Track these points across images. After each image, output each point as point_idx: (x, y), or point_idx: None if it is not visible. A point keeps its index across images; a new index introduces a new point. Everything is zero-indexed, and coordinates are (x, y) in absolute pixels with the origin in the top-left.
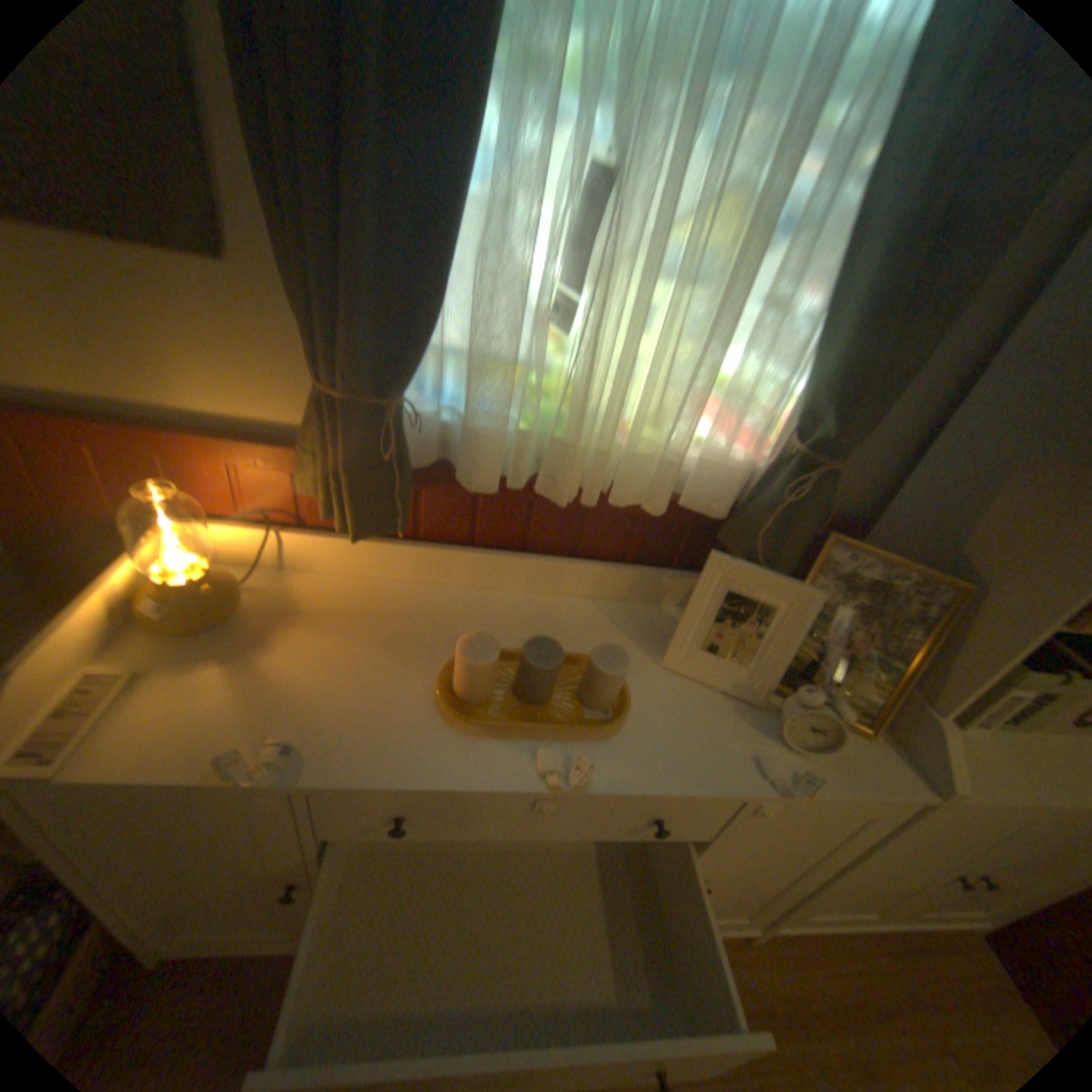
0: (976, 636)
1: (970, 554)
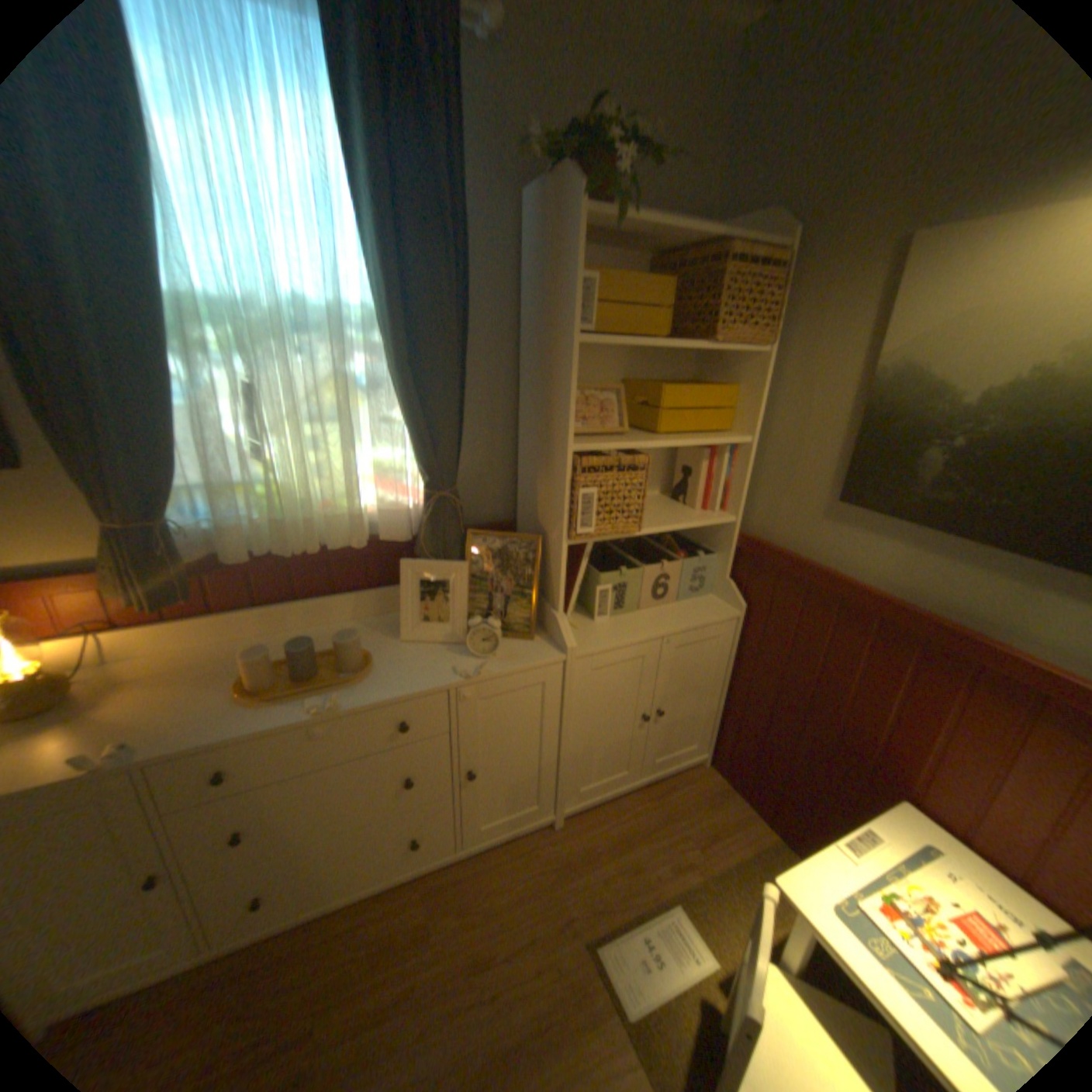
0: (551, 562)
1: (539, 521)
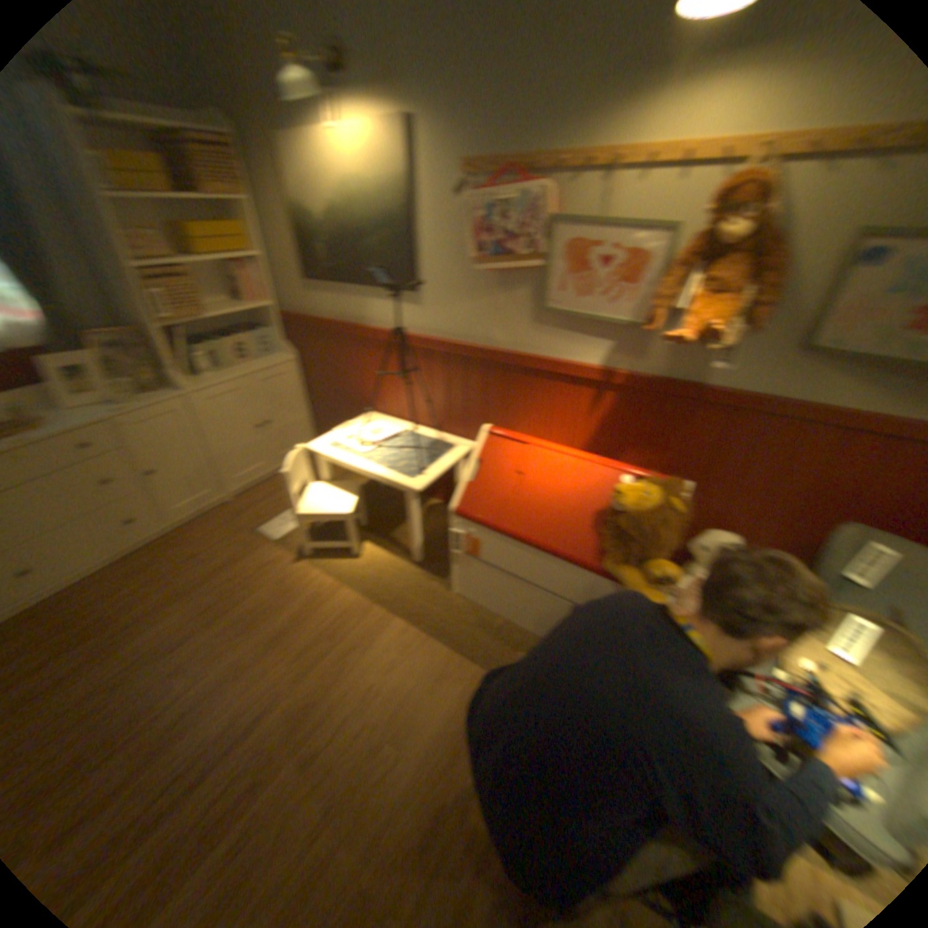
0: (147, 343)
1: (129, 320)
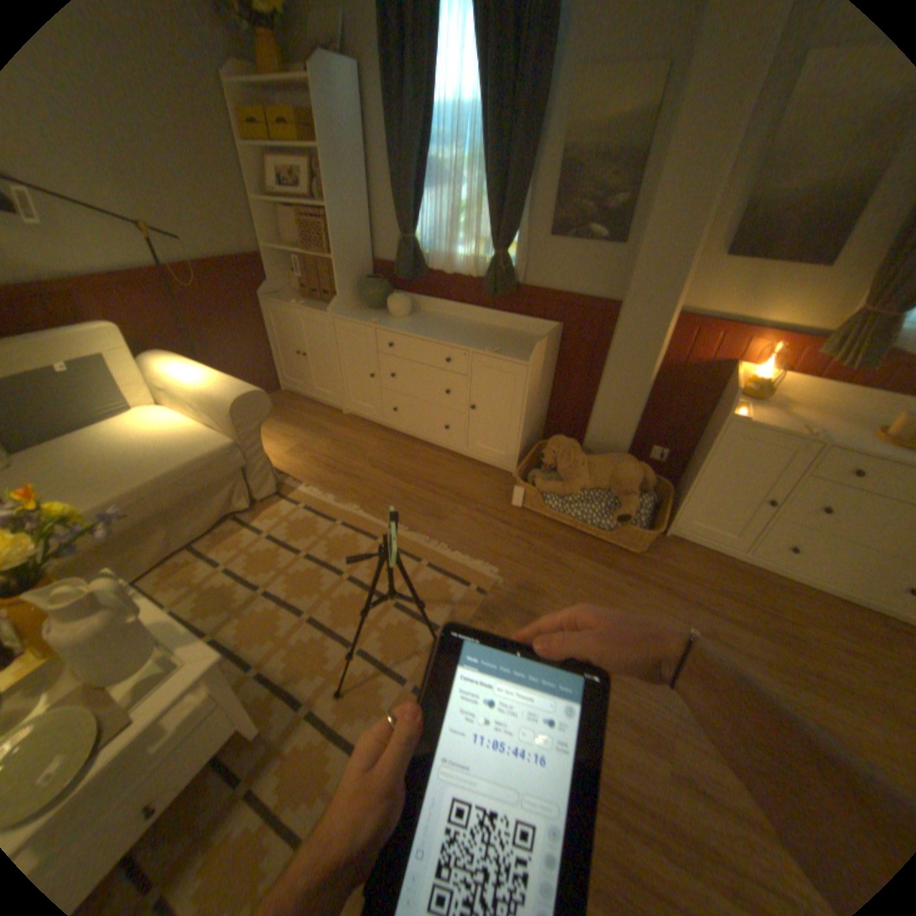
0: None
1: None
